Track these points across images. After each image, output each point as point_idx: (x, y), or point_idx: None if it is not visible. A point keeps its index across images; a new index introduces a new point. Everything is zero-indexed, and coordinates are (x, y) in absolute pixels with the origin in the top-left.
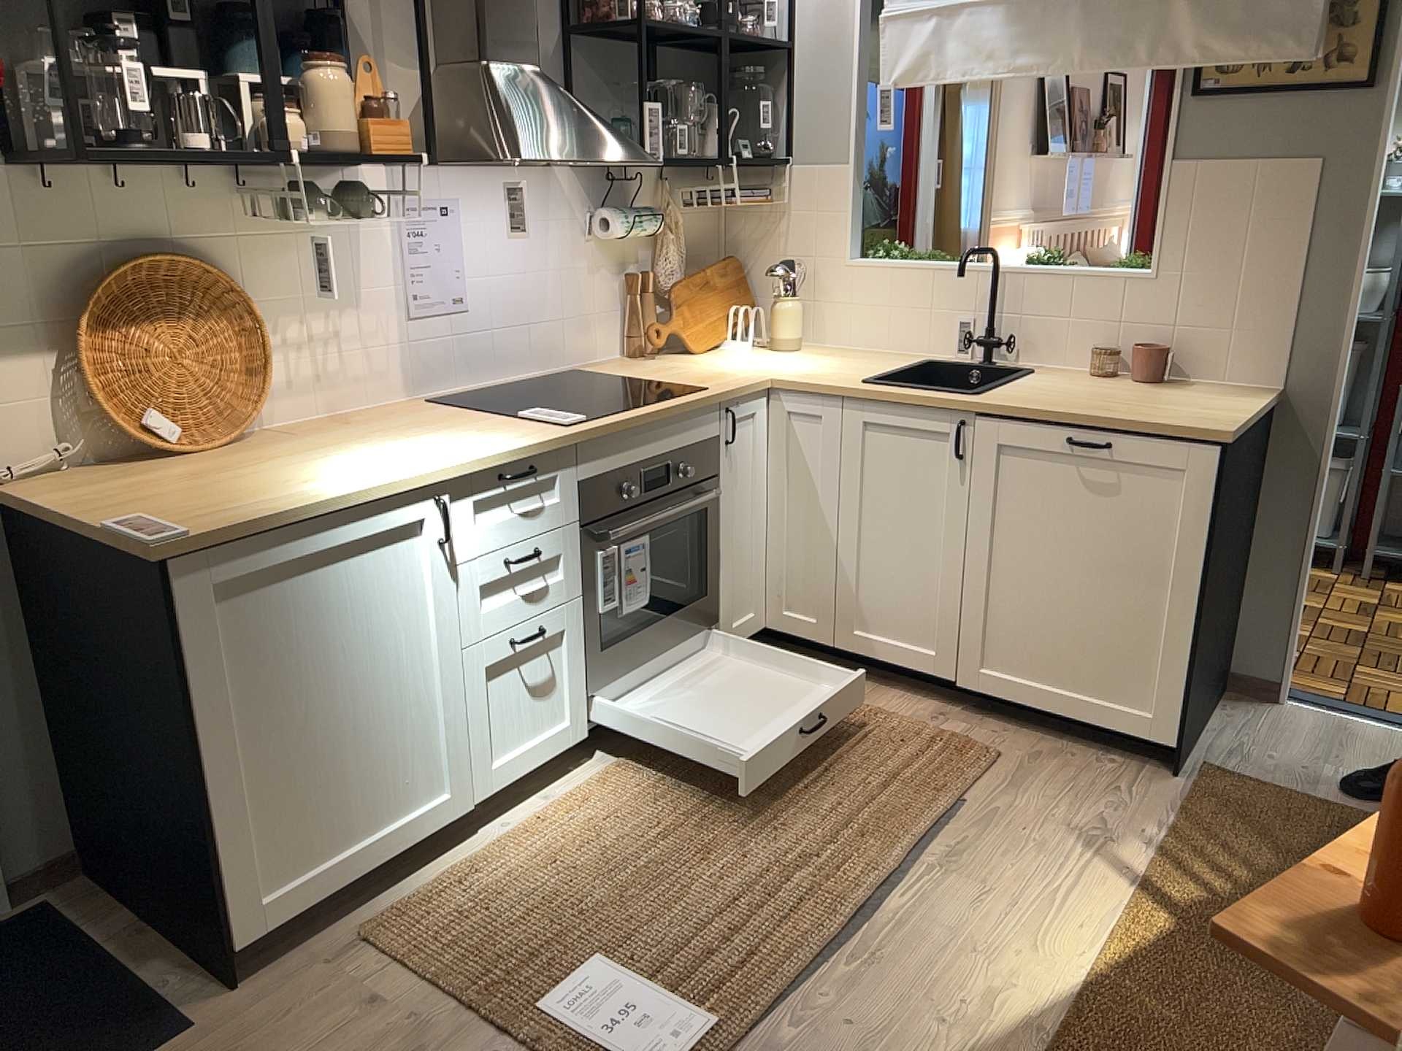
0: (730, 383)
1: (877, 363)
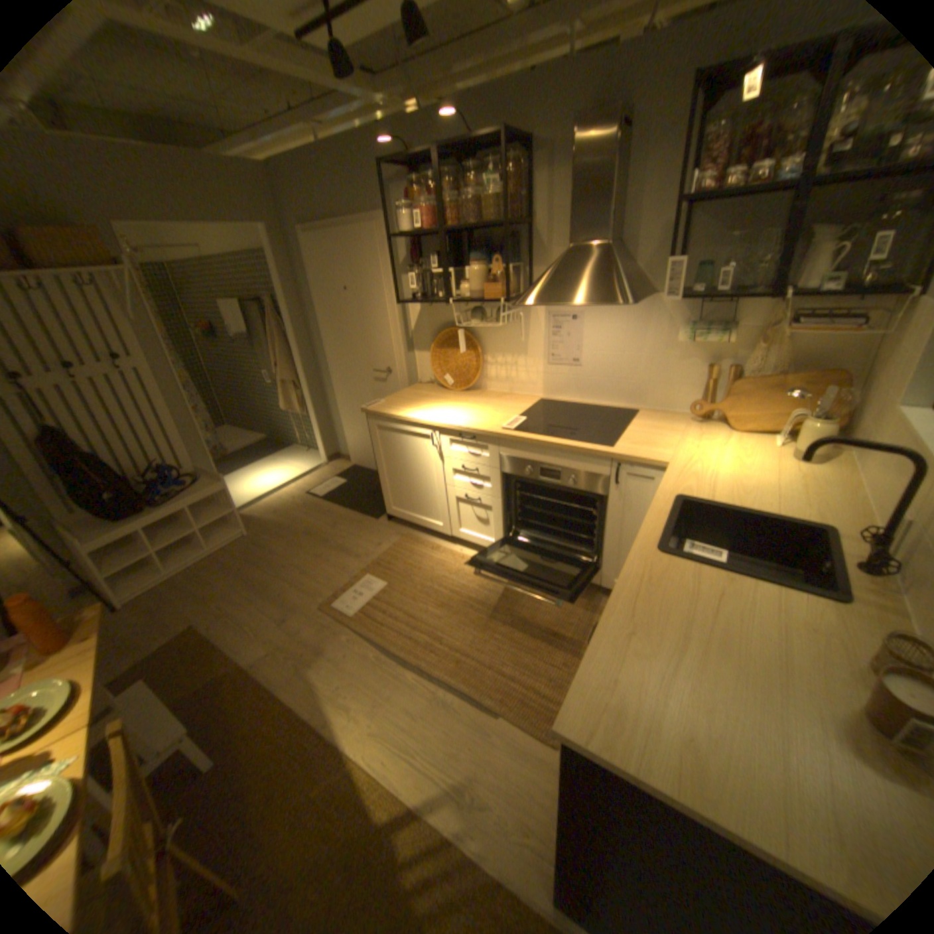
0: (632, 452)
1: (792, 502)
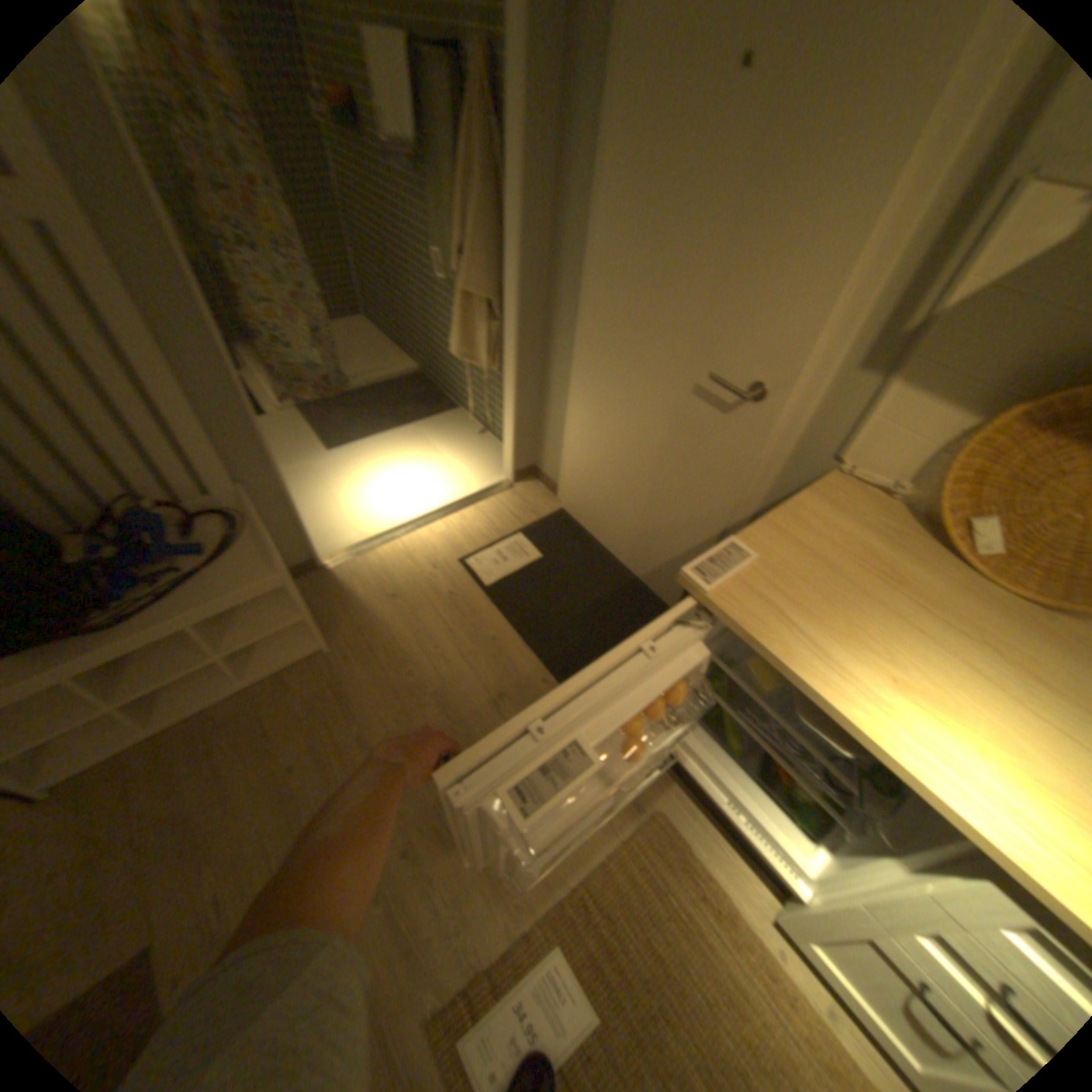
0: None
1: None
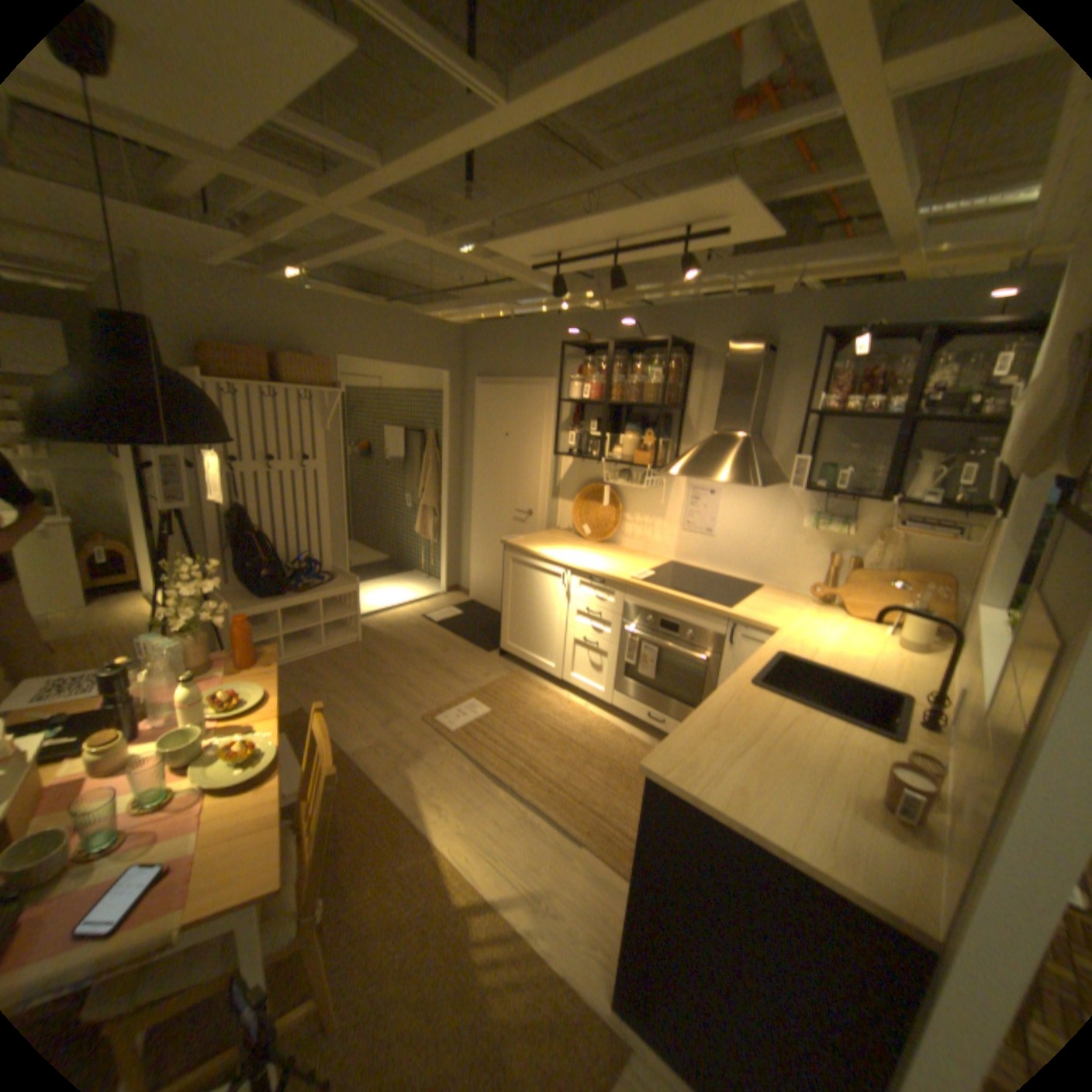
0: (748, 615)
1: (884, 676)
